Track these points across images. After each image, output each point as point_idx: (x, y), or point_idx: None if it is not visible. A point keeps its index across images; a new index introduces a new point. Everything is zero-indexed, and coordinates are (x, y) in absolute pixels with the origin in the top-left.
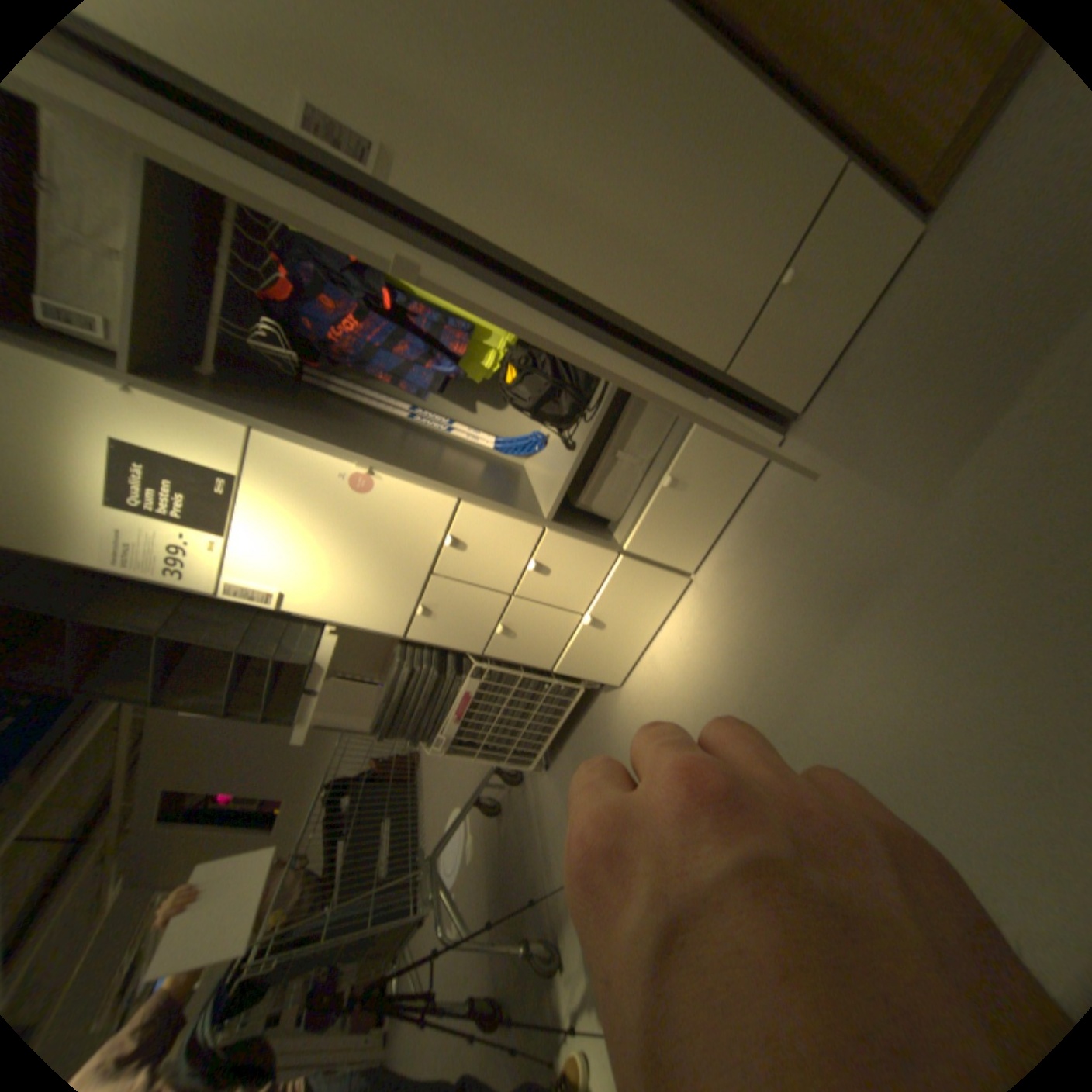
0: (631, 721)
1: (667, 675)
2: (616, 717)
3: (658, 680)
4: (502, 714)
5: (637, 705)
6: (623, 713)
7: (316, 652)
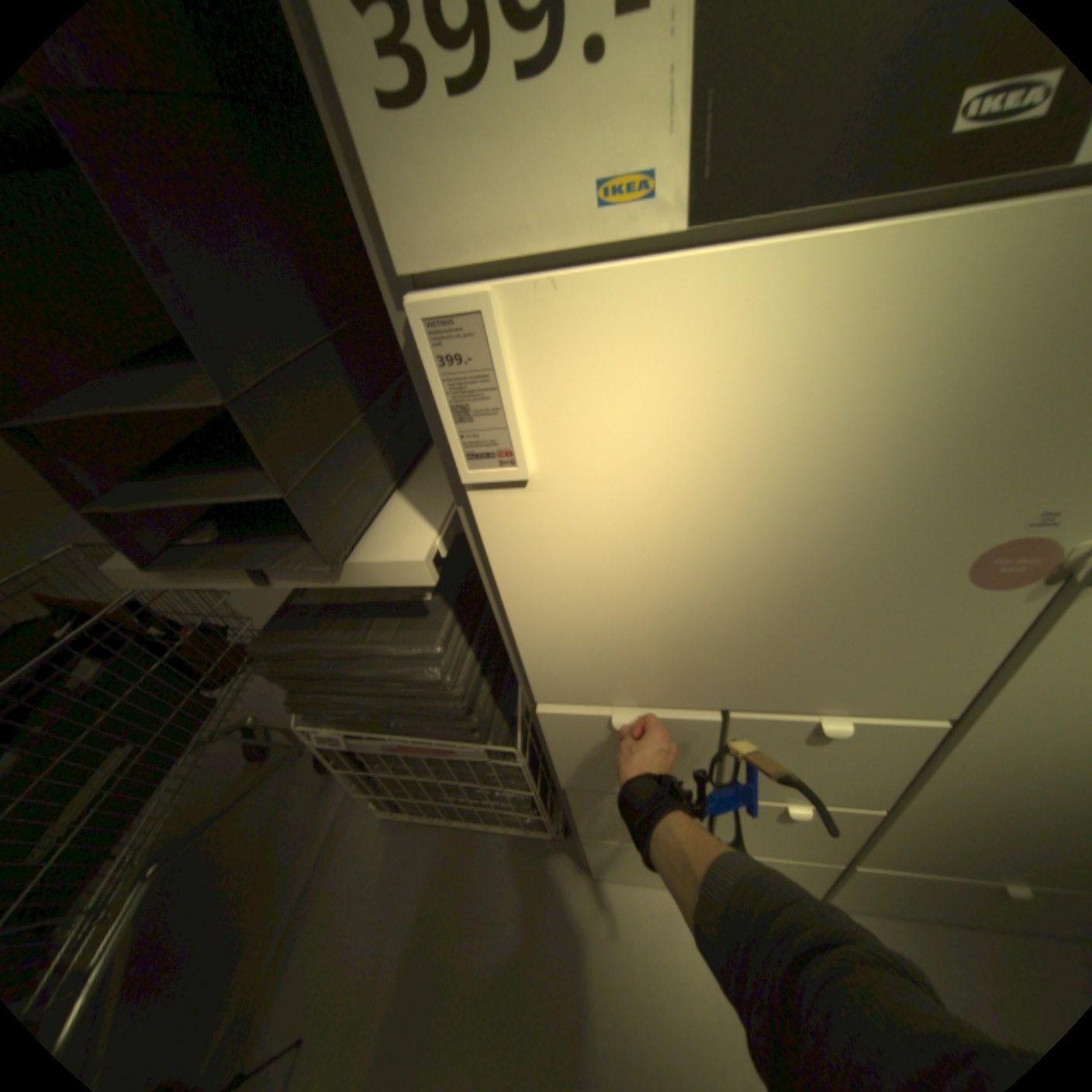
0: (573, 950)
1: (679, 971)
2: (550, 906)
3: (660, 958)
4: (439, 781)
5: (598, 941)
6: (566, 917)
7: (356, 546)
